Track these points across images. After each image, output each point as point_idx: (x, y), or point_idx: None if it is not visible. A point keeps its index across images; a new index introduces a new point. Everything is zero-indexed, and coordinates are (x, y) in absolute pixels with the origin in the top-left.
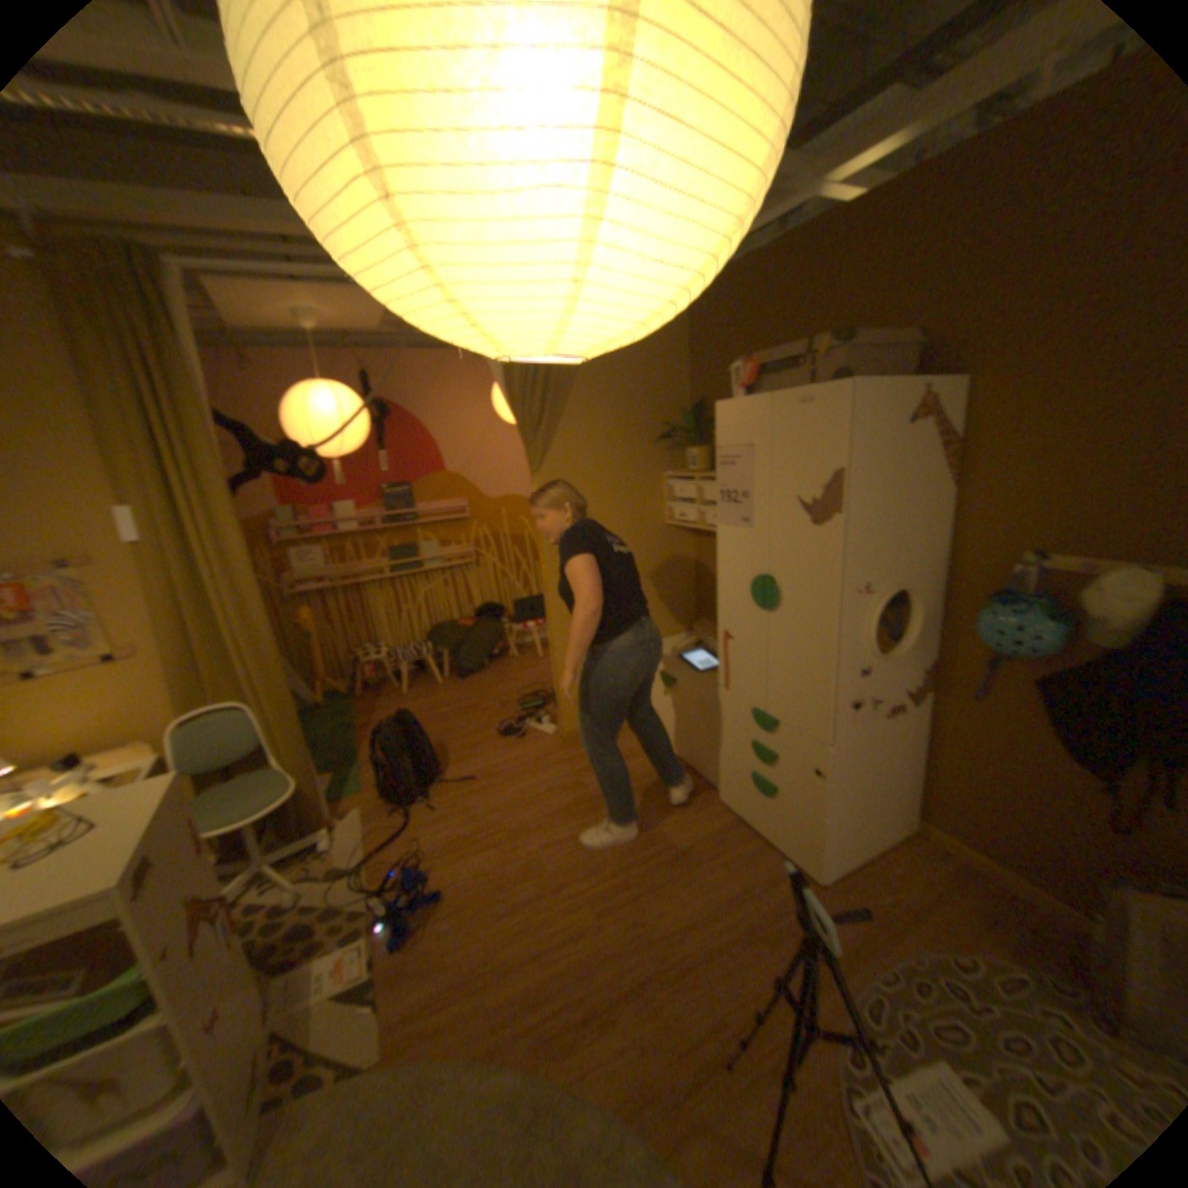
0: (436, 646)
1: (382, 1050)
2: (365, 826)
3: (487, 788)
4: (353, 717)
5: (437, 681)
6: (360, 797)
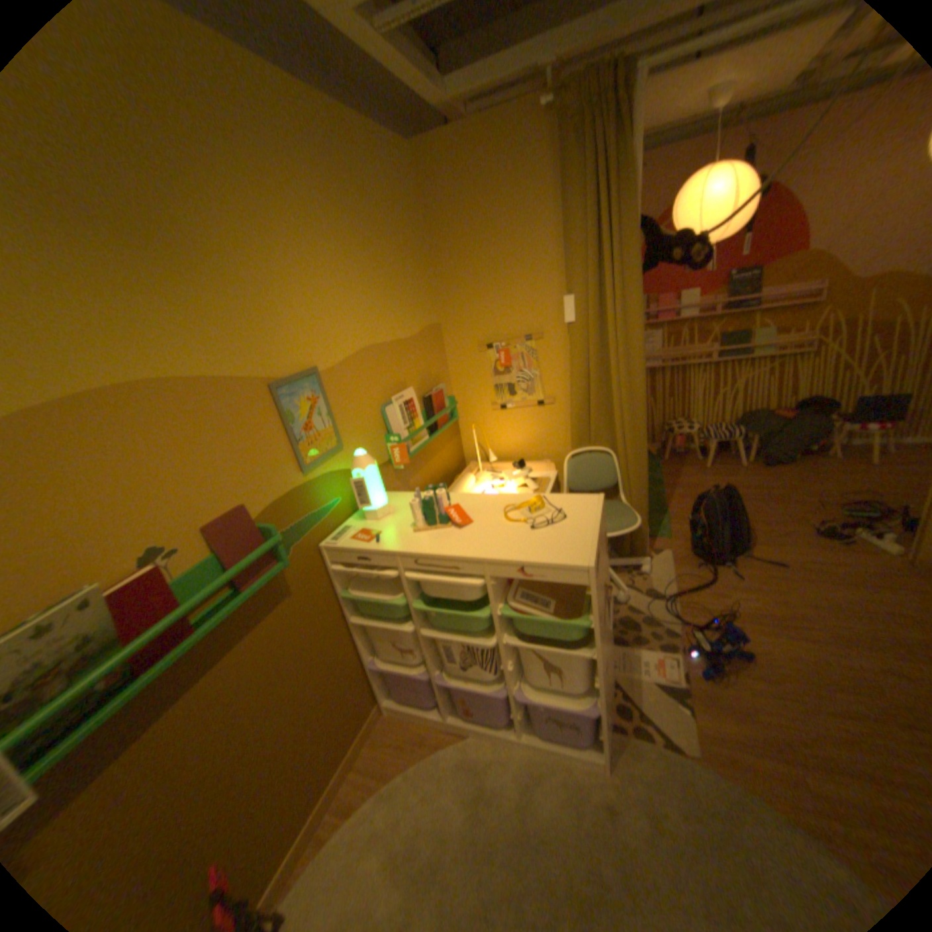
0: (749, 431)
1: (703, 752)
2: (679, 567)
3: (805, 581)
4: (663, 475)
5: (742, 463)
6: (673, 542)
